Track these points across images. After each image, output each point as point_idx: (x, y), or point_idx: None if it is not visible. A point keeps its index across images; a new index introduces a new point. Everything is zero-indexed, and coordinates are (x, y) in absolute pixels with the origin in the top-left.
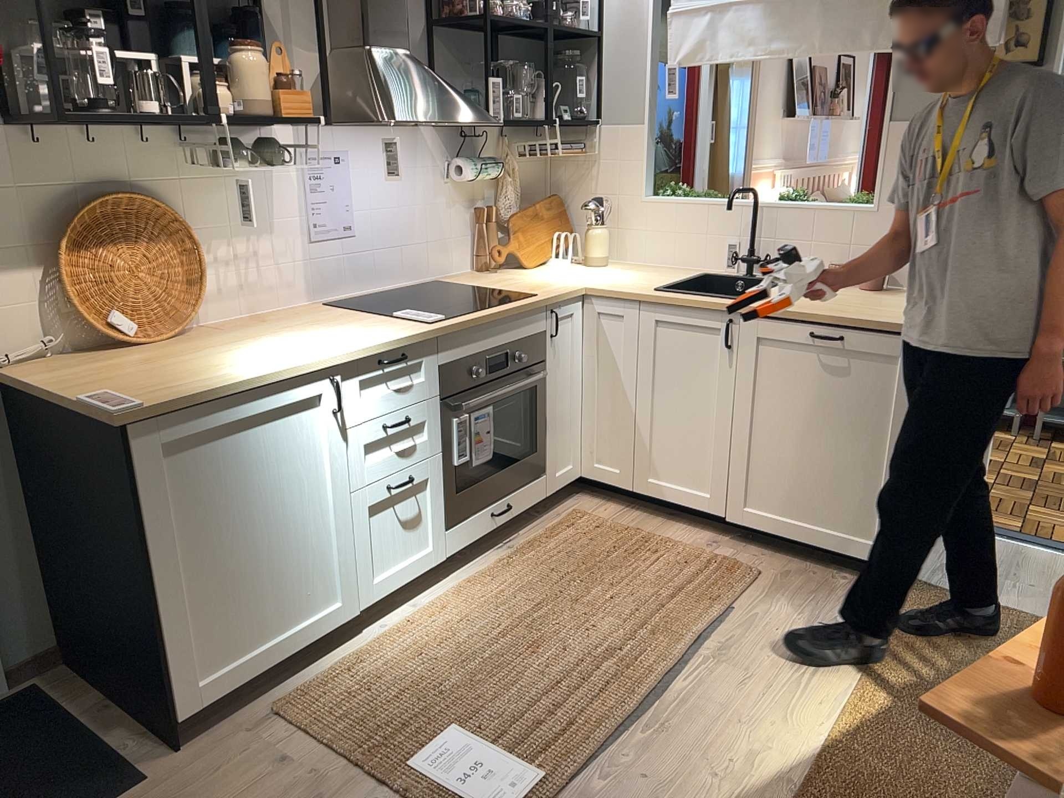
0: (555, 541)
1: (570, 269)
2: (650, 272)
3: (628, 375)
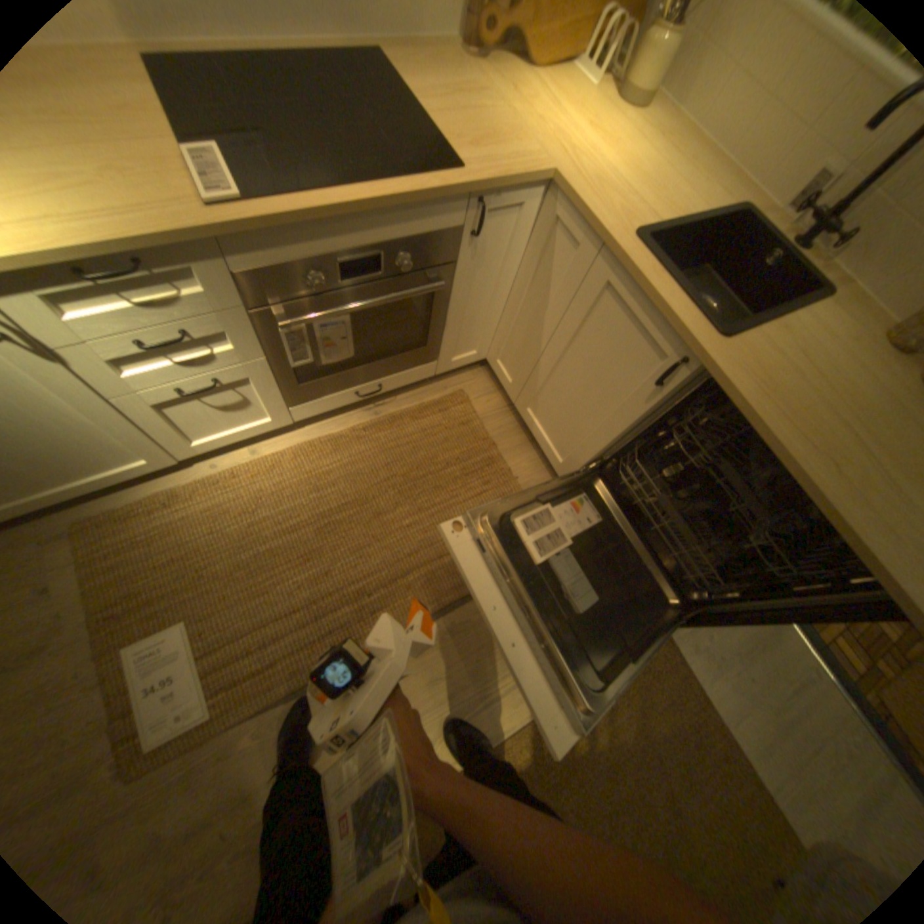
0: (414, 424)
1: (587, 98)
2: (681, 160)
3: (550, 314)
